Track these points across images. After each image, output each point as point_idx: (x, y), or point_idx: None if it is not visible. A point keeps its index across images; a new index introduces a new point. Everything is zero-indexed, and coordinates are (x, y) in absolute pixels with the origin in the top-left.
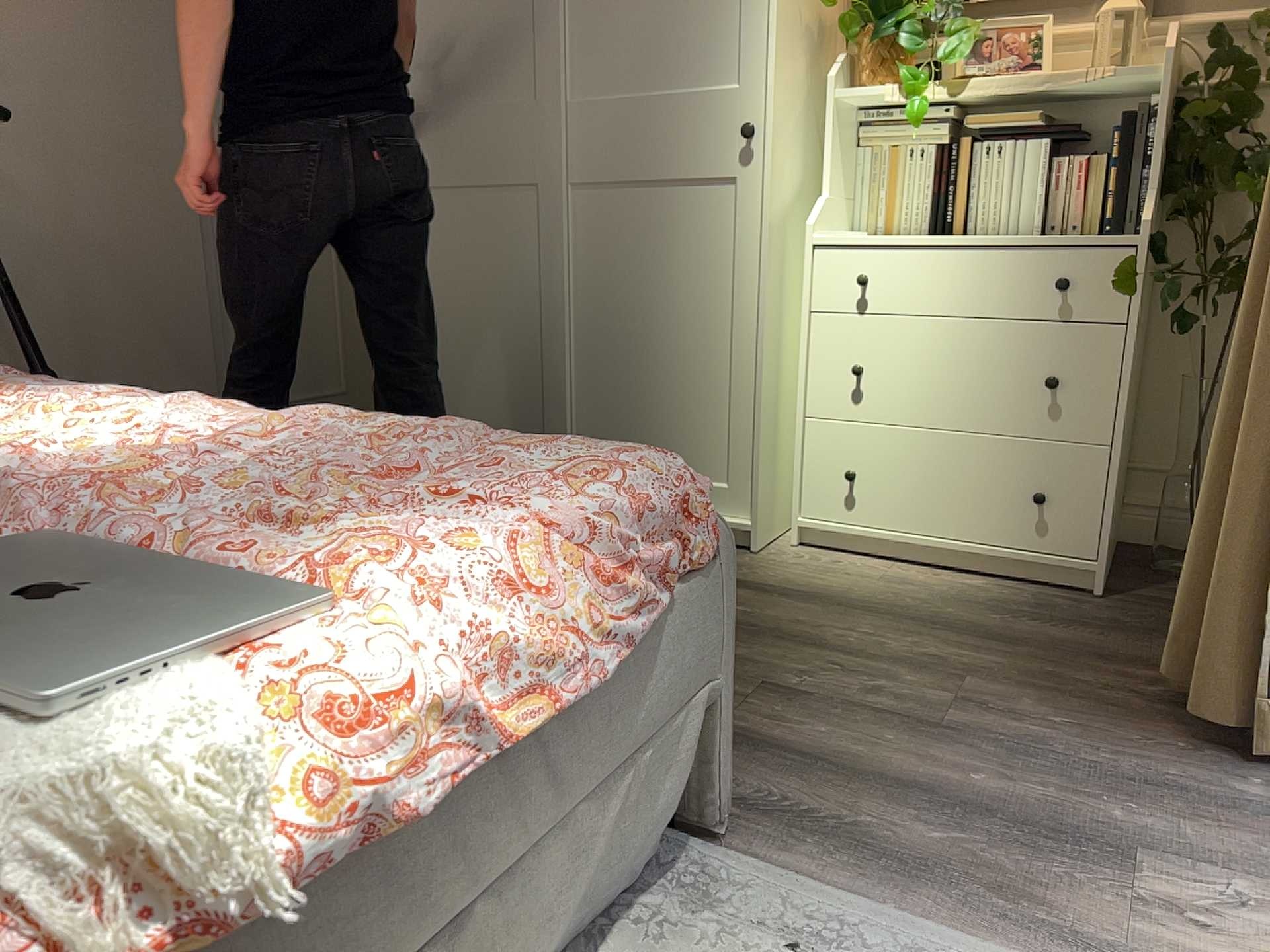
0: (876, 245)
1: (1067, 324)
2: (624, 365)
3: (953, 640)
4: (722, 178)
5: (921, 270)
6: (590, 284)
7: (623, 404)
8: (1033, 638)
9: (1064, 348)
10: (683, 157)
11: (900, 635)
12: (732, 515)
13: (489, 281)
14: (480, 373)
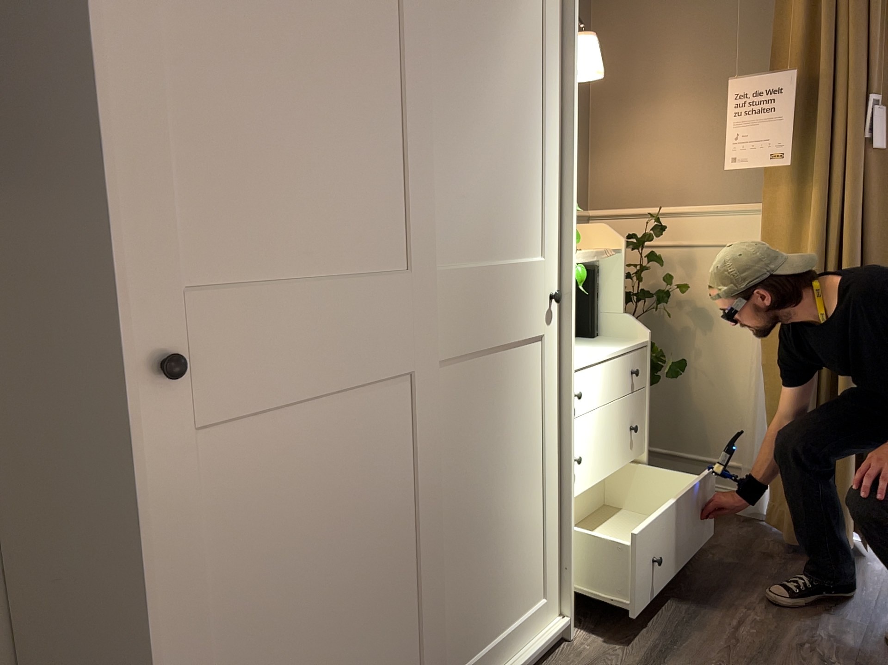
0: (577, 368)
1: (634, 393)
2: (477, 542)
3: (729, 594)
4: (538, 335)
5: (594, 380)
6: (448, 470)
7: (477, 583)
8: (714, 570)
9: (634, 407)
10: (517, 320)
11: (728, 610)
12: (550, 622)
13: (353, 520)
14: (340, 663)
